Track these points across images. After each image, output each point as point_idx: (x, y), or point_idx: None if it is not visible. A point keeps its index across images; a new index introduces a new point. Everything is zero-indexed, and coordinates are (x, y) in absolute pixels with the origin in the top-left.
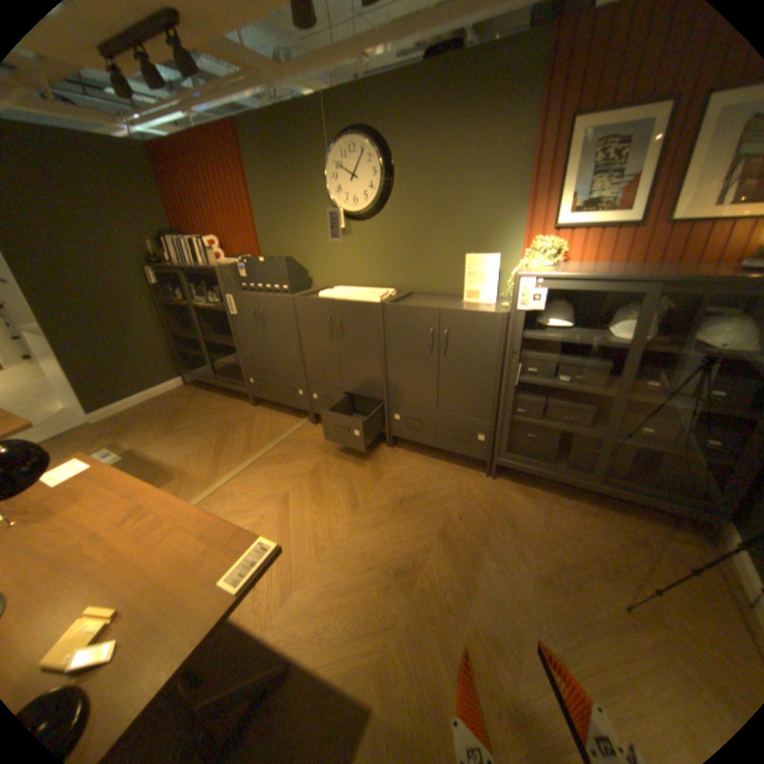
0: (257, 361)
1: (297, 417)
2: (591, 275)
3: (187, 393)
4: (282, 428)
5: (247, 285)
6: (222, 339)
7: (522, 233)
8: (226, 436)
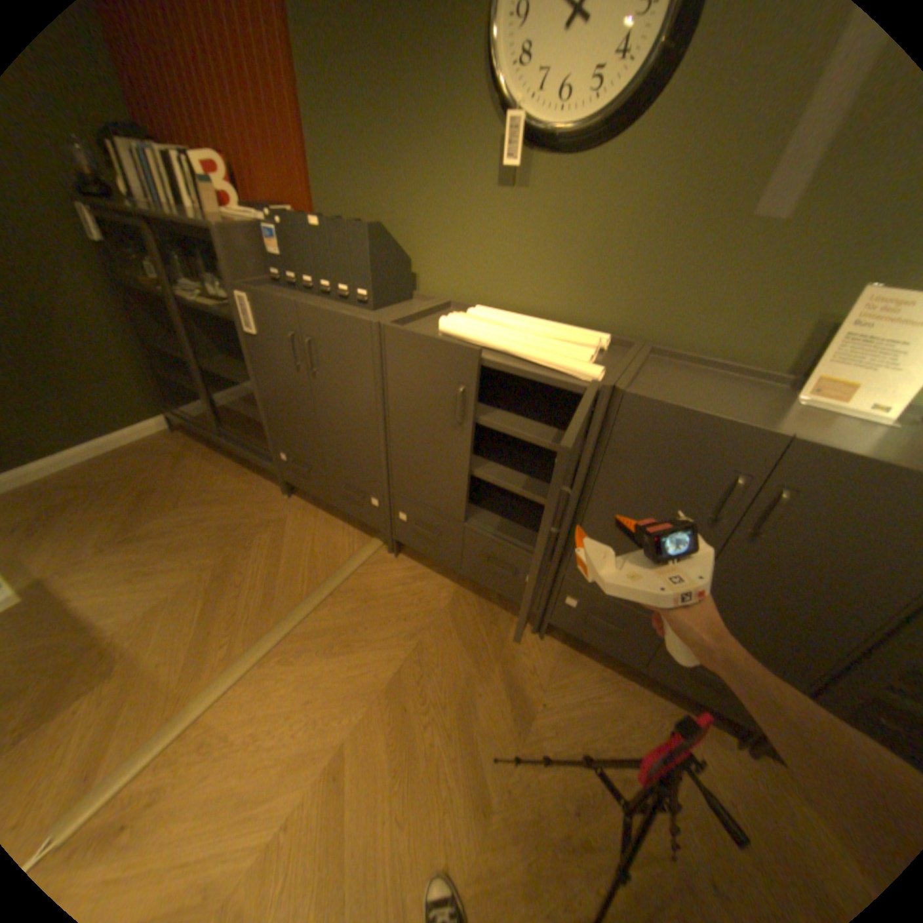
0: (295, 427)
1: (364, 530)
2: None
3: (174, 447)
4: (336, 555)
5: (282, 273)
6: (233, 368)
7: None
8: (231, 562)
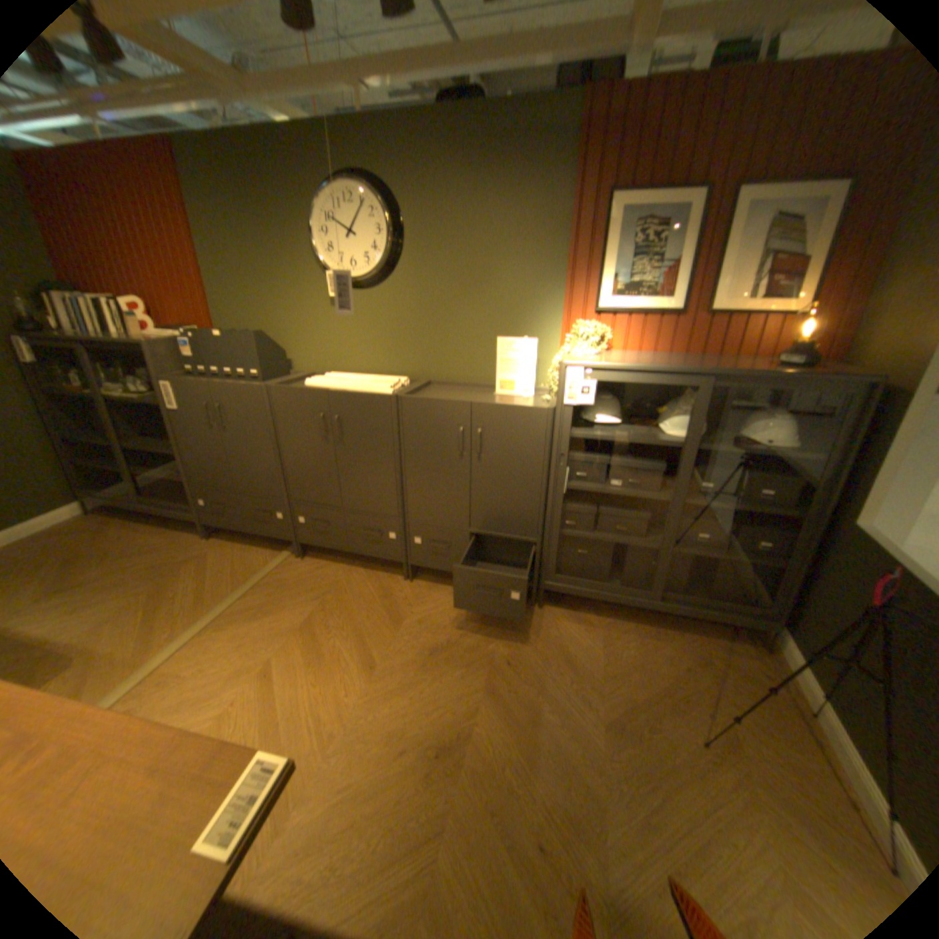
0: (210, 473)
1: (274, 549)
2: (643, 366)
3: (89, 525)
4: (252, 567)
5: (193, 368)
6: (151, 444)
7: (560, 315)
8: (161, 586)
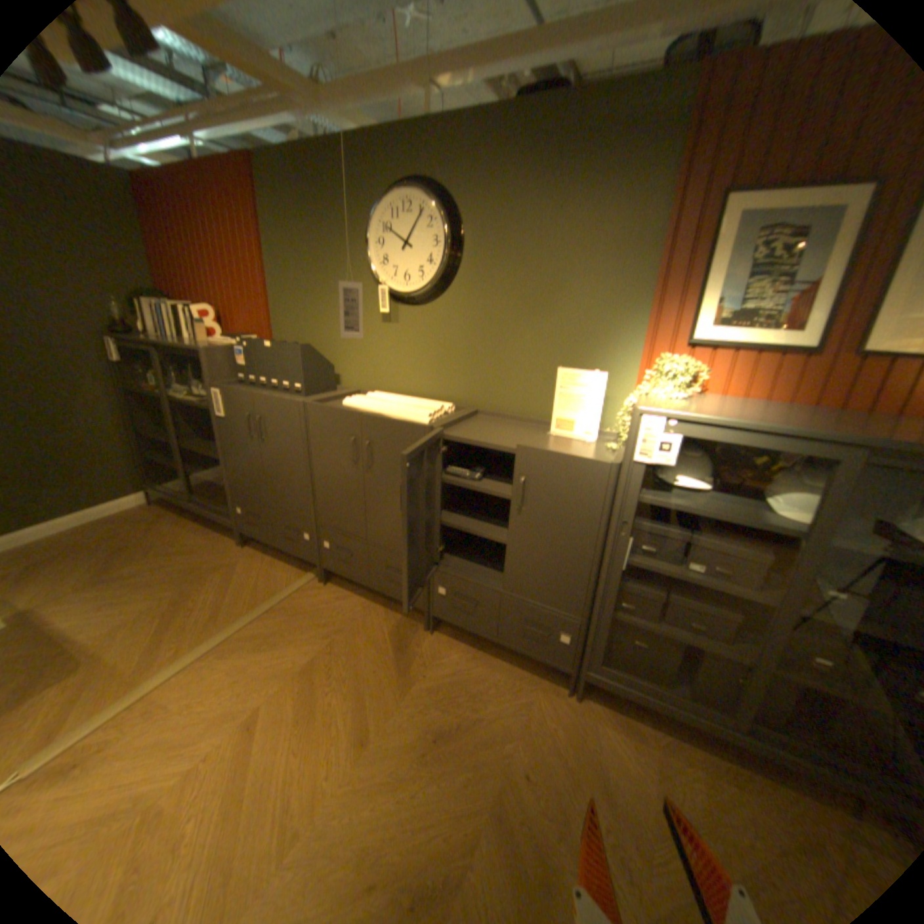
0: (248, 483)
1: (300, 568)
2: (755, 424)
3: (148, 515)
4: (274, 585)
5: (246, 376)
6: (206, 446)
7: (640, 345)
8: (186, 593)
